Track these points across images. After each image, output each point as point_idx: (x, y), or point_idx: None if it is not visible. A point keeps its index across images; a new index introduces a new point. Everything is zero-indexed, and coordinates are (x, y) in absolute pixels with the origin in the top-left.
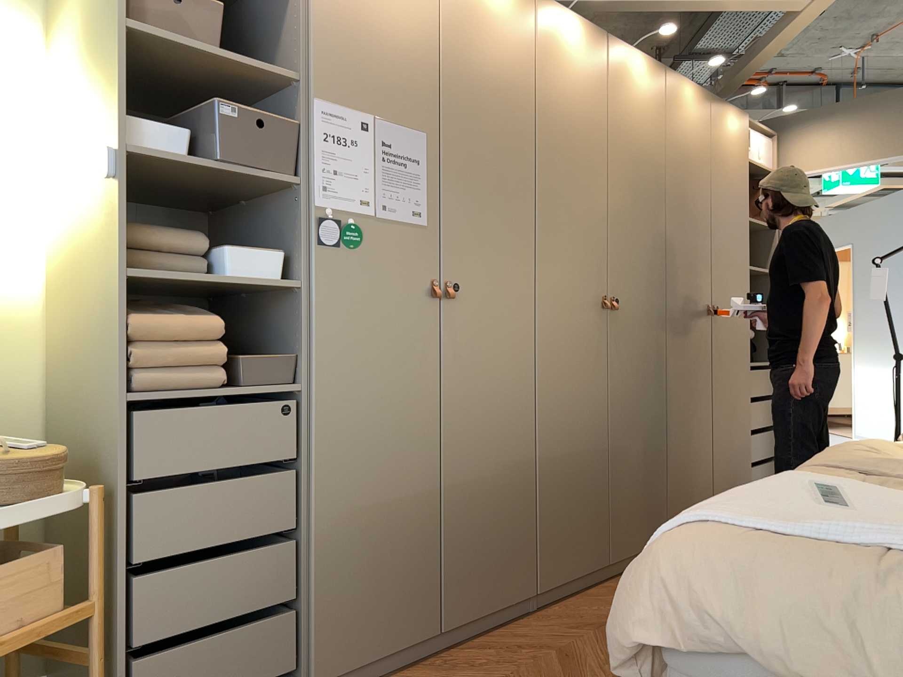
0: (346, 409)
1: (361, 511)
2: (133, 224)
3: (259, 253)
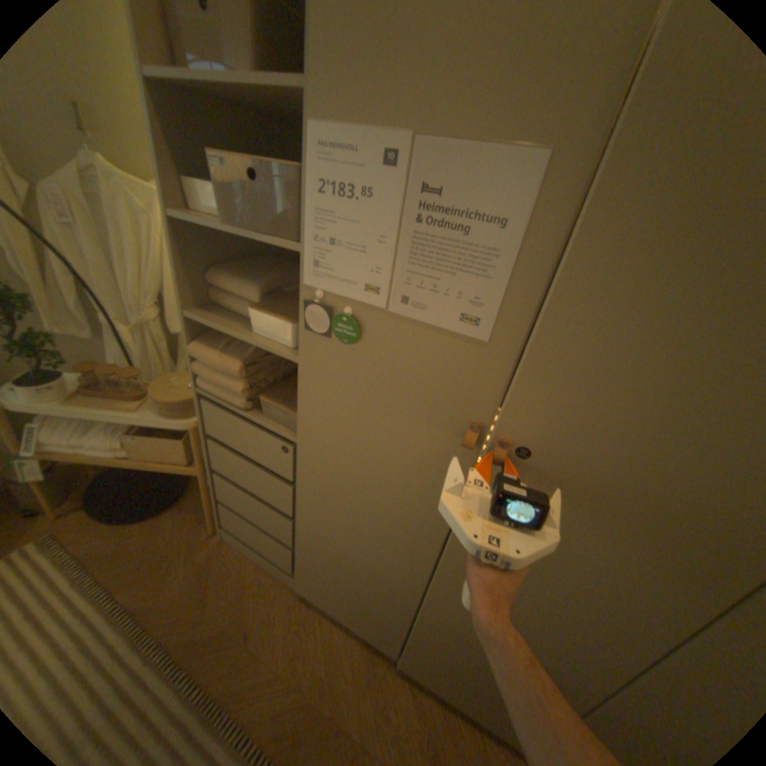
0: (329, 482)
1: (337, 549)
2: (224, 271)
3: (275, 320)
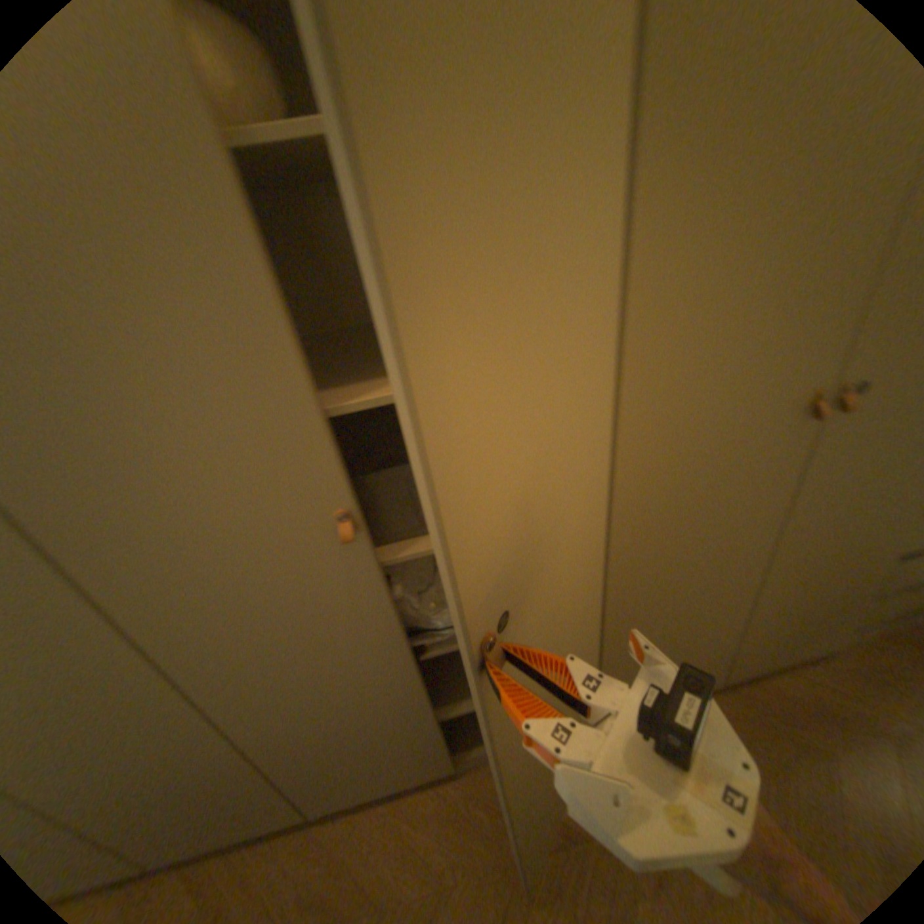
0: None
1: None
2: None
3: None
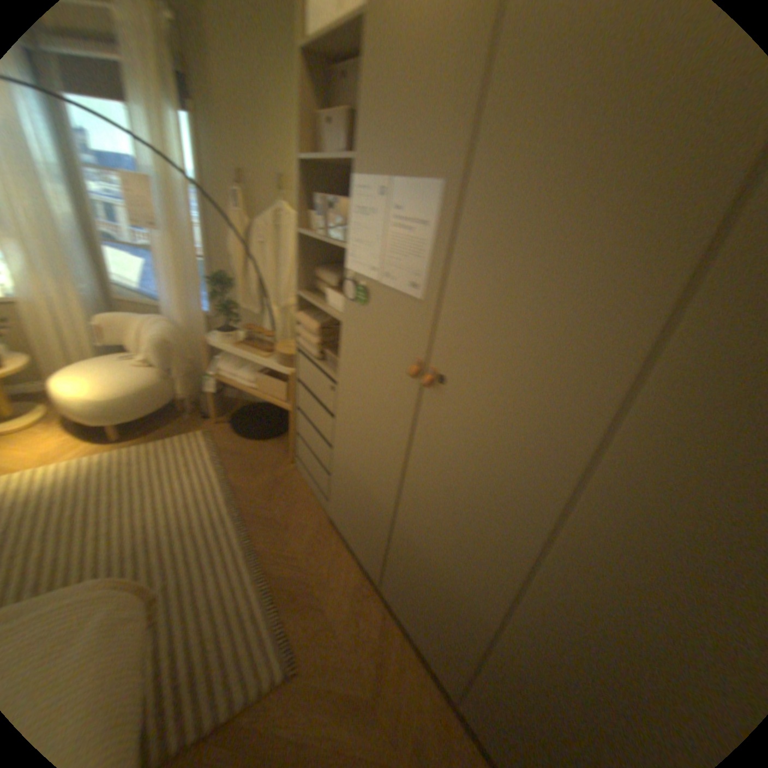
0: (348, 412)
1: (349, 471)
2: (322, 269)
3: (335, 296)
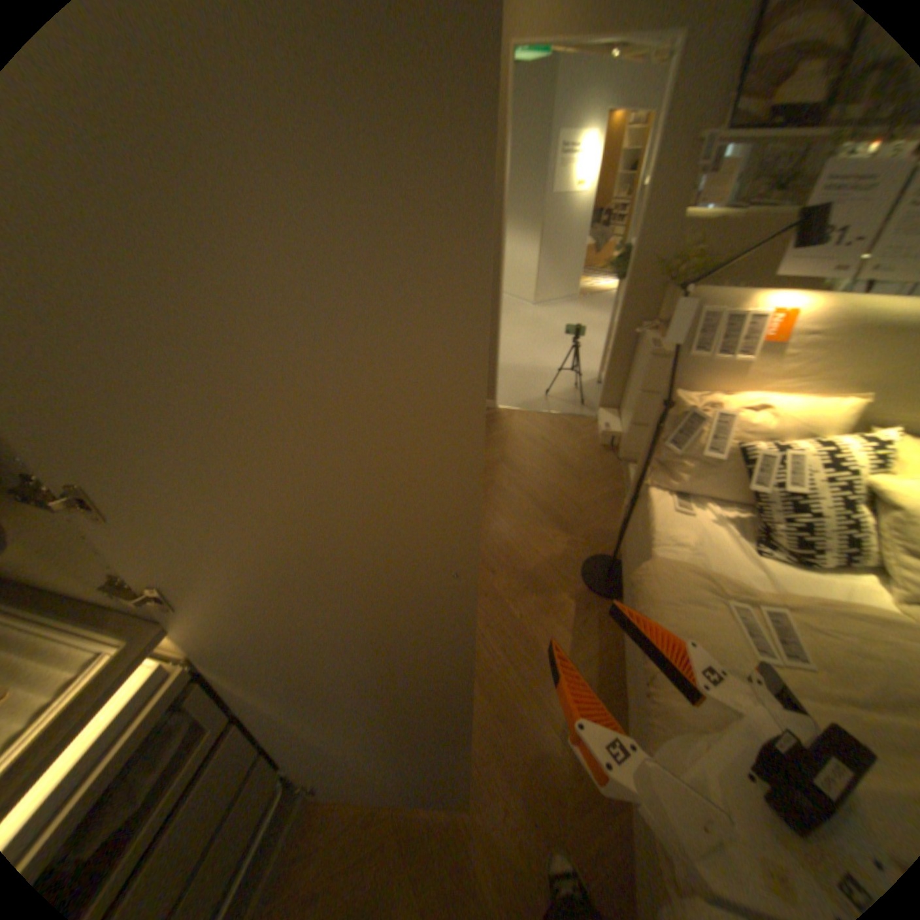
0: None
1: None
2: None
3: None
